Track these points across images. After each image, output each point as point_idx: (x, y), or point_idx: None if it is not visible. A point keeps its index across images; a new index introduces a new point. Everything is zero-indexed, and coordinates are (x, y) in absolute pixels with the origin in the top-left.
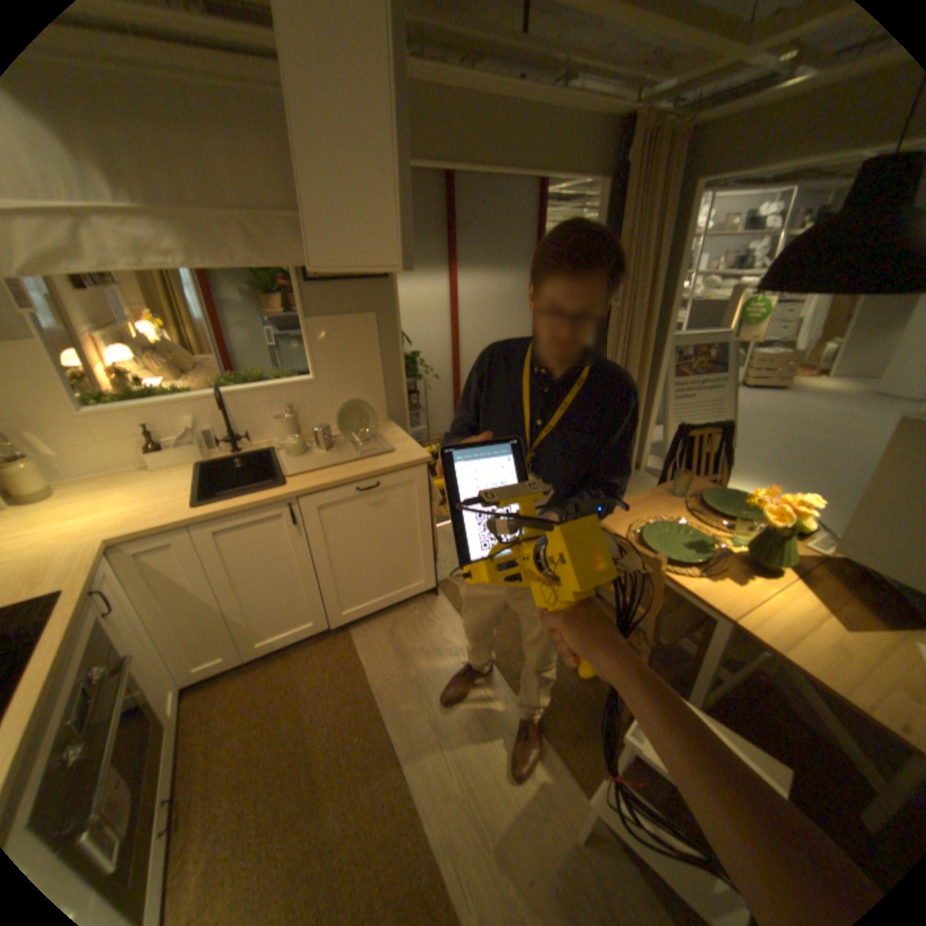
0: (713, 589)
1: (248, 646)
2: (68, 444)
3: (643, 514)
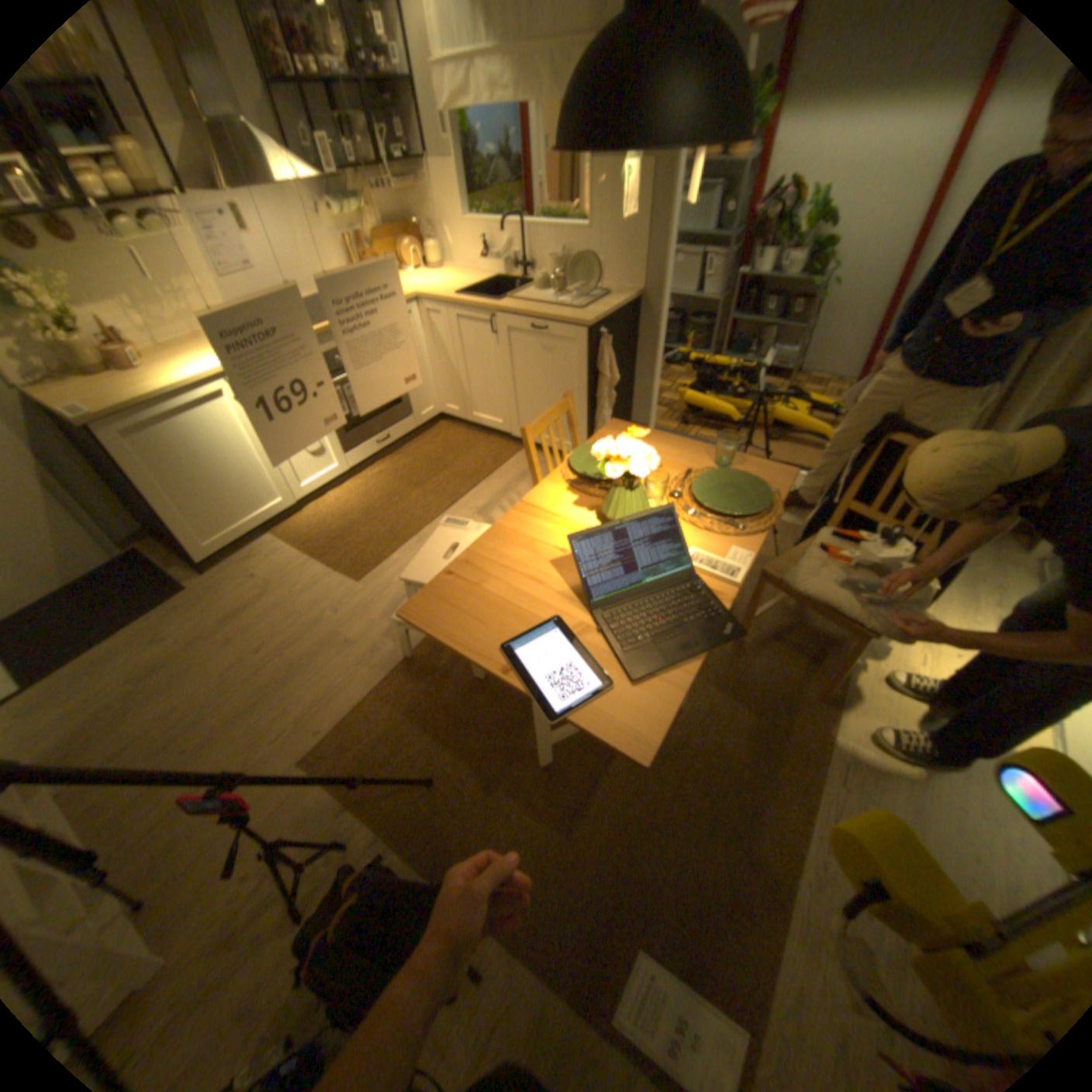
0: (559, 489)
1: (472, 410)
2: (459, 239)
3: (654, 446)
